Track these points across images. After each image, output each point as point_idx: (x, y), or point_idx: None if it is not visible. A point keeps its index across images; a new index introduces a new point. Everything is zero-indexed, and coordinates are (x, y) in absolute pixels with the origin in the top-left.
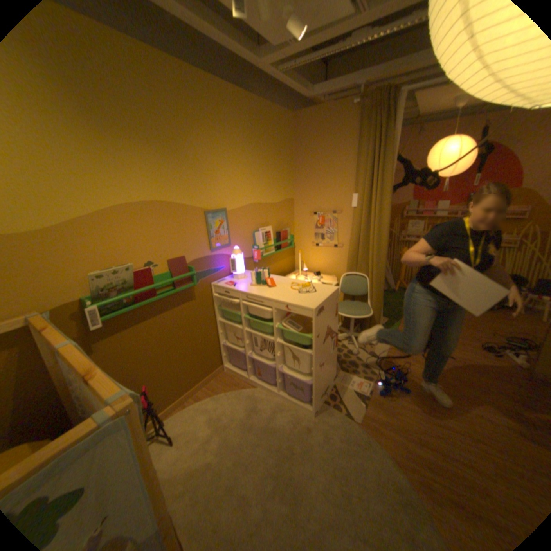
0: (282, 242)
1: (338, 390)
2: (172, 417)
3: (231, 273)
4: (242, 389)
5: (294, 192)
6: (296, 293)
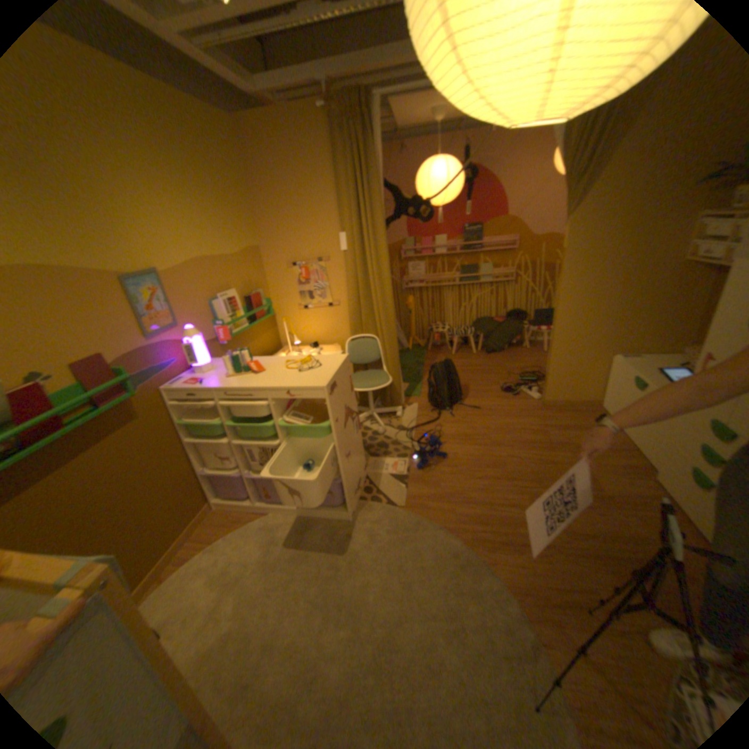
0: (258, 311)
1: (371, 479)
2: (146, 600)
3: (190, 367)
4: (247, 523)
5: (258, 237)
6: (297, 373)
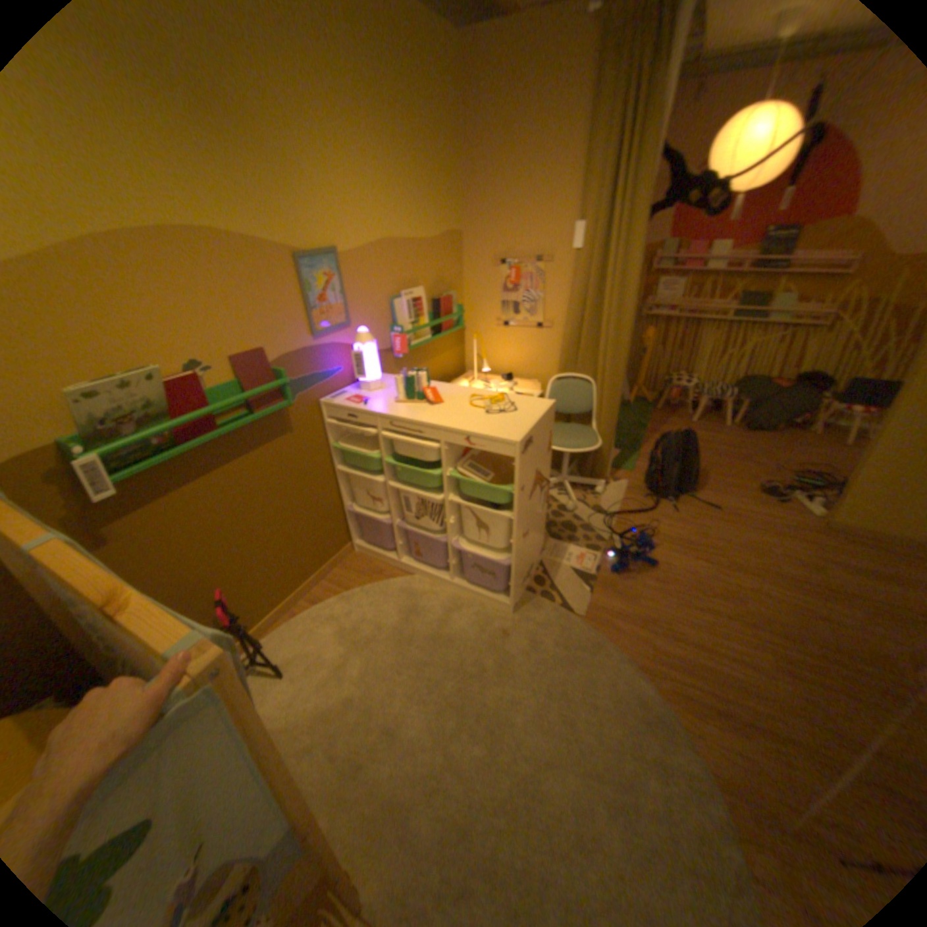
0: (444, 320)
1: (545, 568)
2: (274, 632)
3: (355, 380)
4: (388, 578)
5: (462, 218)
6: (481, 415)
